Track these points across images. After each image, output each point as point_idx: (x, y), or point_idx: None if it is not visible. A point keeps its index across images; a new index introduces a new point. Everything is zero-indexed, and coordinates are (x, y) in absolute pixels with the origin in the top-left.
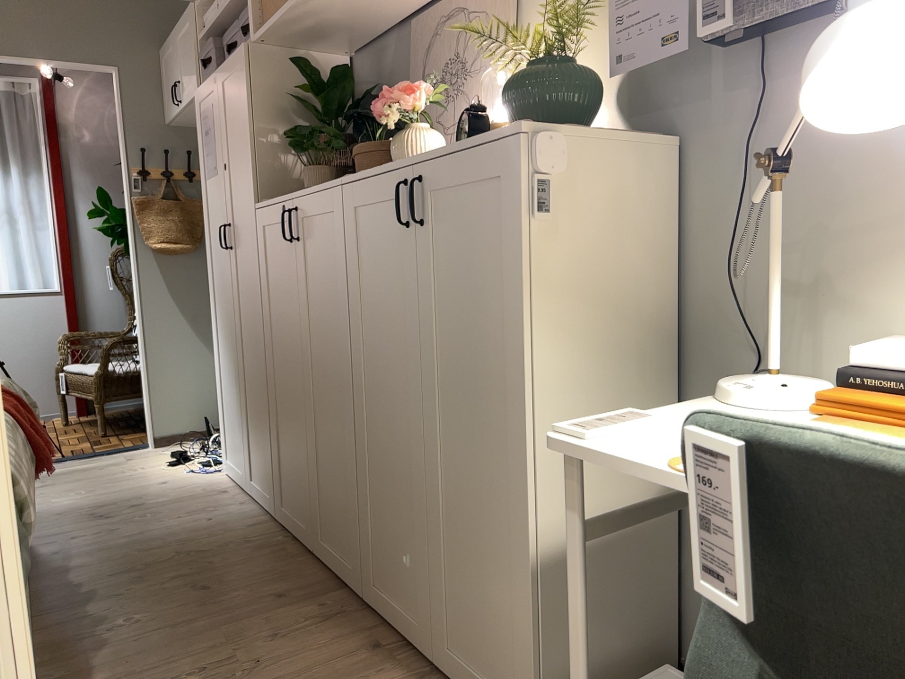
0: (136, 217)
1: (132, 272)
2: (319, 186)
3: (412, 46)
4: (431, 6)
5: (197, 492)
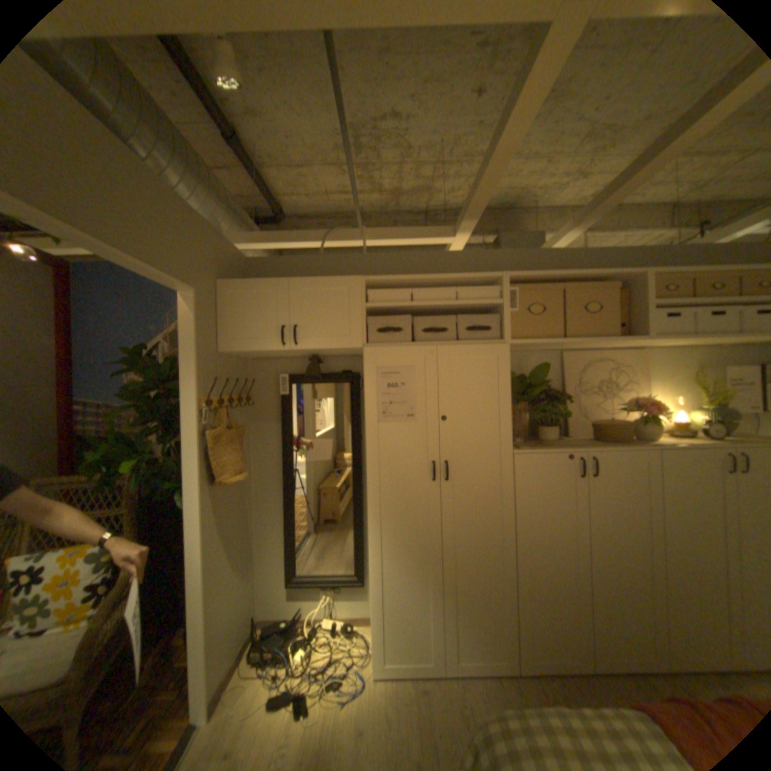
0: (200, 453)
1: (186, 517)
2: (615, 446)
3: (566, 365)
4: (579, 351)
5: (412, 712)
